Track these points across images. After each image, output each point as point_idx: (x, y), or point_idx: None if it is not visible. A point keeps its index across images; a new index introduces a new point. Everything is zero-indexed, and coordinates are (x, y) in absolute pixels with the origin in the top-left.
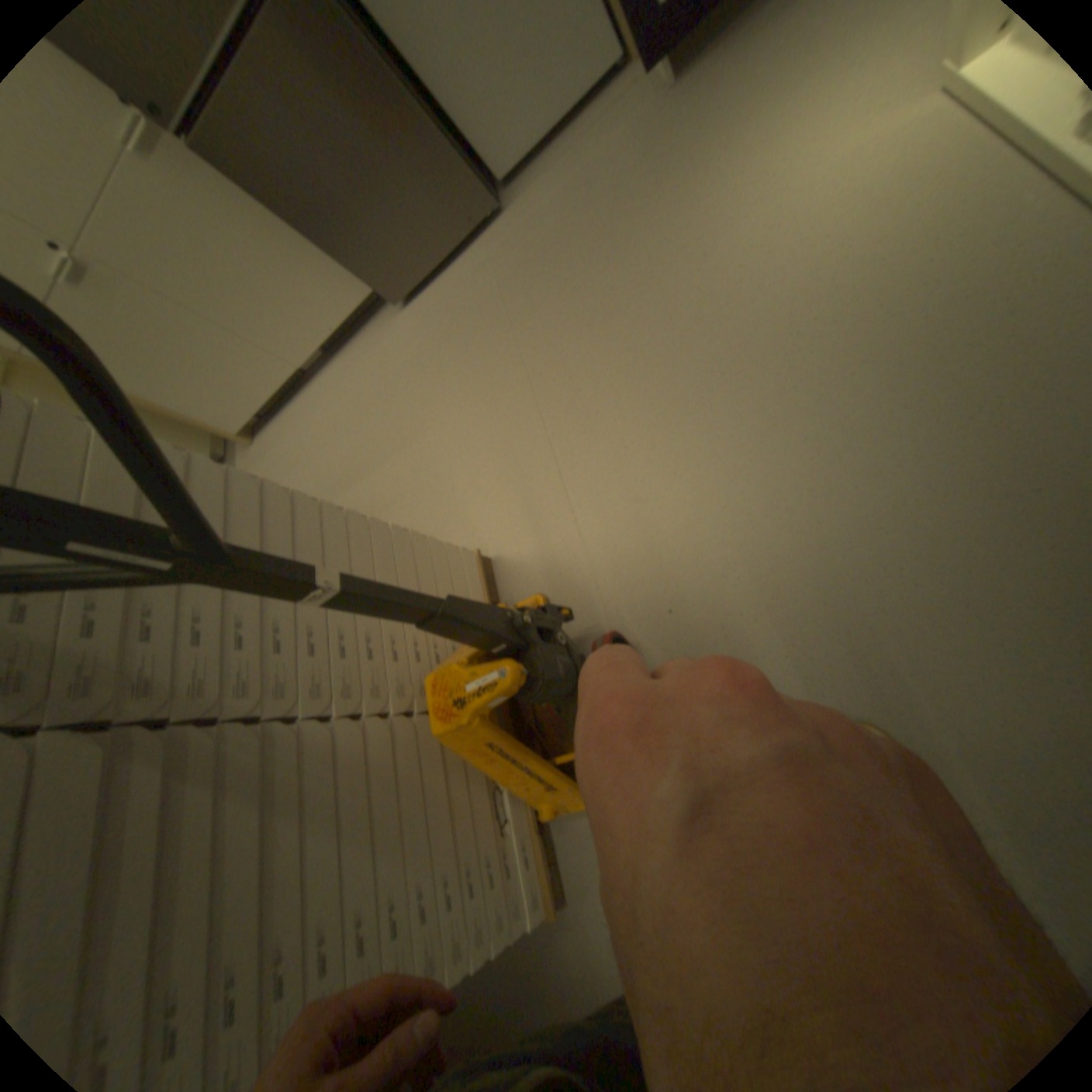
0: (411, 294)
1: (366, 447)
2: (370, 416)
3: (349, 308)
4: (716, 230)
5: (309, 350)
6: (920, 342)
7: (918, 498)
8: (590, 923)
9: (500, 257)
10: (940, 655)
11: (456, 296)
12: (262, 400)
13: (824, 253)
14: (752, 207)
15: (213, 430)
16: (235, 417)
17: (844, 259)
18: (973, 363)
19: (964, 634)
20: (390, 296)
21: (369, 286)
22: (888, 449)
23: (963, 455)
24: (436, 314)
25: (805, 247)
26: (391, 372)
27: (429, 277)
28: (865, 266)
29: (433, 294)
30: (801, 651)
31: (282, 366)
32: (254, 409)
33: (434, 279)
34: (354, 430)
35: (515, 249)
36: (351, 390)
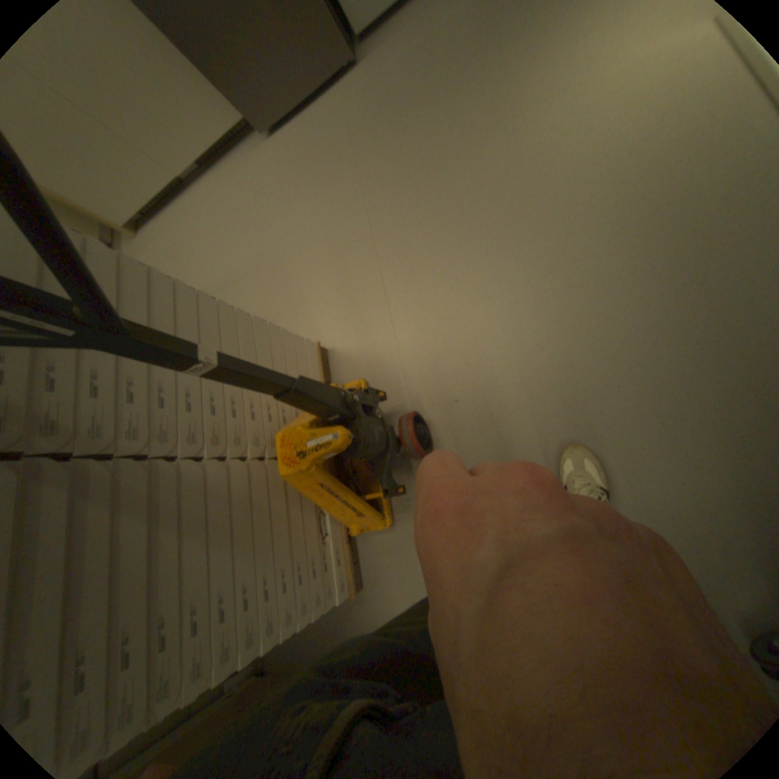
0: (274, 127)
1: (231, 252)
2: (236, 227)
3: (221, 131)
4: (526, 110)
5: (186, 163)
6: (659, 223)
7: (638, 338)
8: (379, 601)
9: (351, 106)
10: (633, 446)
11: (313, 134)
12: (144, 202)
13: (603, 142)
14: (555, 95)
15: (102, 221)
16: (120, 213)
17: (617, 150)
18: (693, 244)
19: (651, 434)
20: (256, 126)
21: (239, 114)
22: (624, 301)
23: (673, 311)
24: (295, 147)
25: (590, 135)
26: (255, 192)
27: (291, 114)
28: (631, 158)
29: (293, 130)
30: (542, 436)
31: (162, 174)
32: (137, 208)
33: (295, 117)
34: (222, 236)
35: (364, 101)
36: (220, 203)
